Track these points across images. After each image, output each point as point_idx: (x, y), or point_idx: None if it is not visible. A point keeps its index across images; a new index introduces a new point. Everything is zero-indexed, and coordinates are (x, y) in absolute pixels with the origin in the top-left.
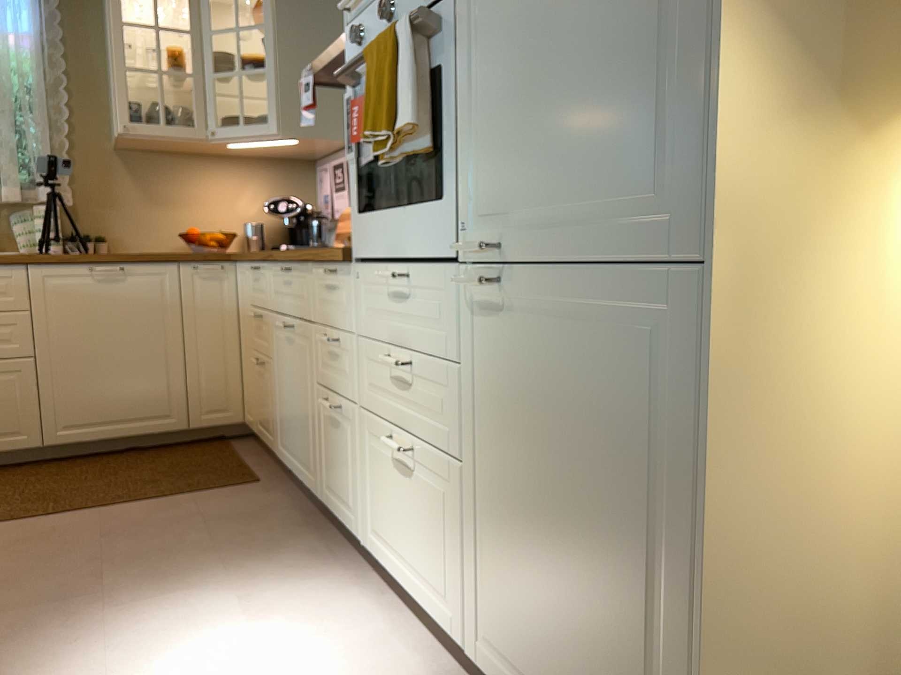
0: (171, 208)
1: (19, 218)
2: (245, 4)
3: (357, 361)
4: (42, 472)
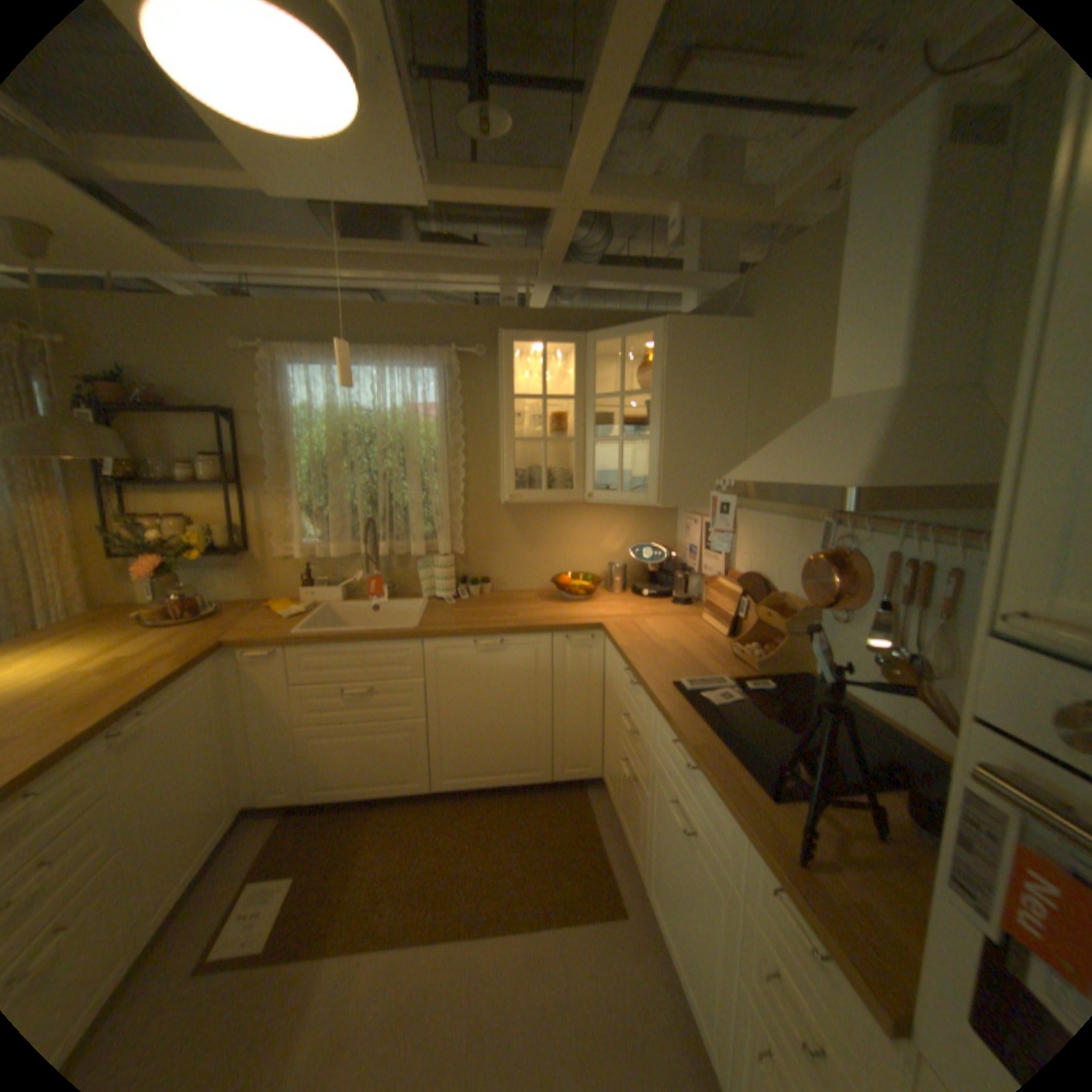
0: (544, 550)
1: (423, 564)
2: (627, 361)
3: None
4: (428, 823)
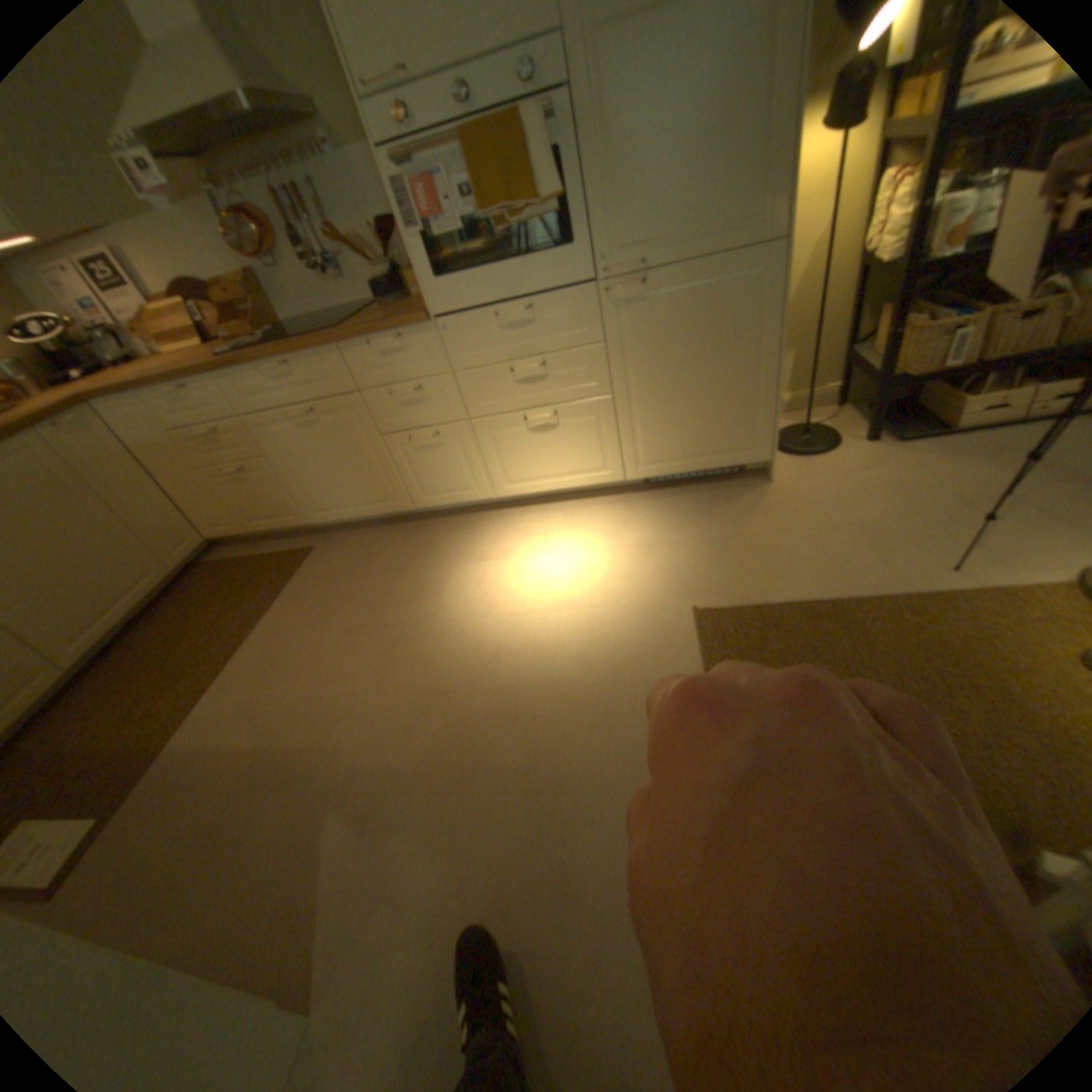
0: None
1: None
2: None
3: (456, 390)
4: (100, 685)
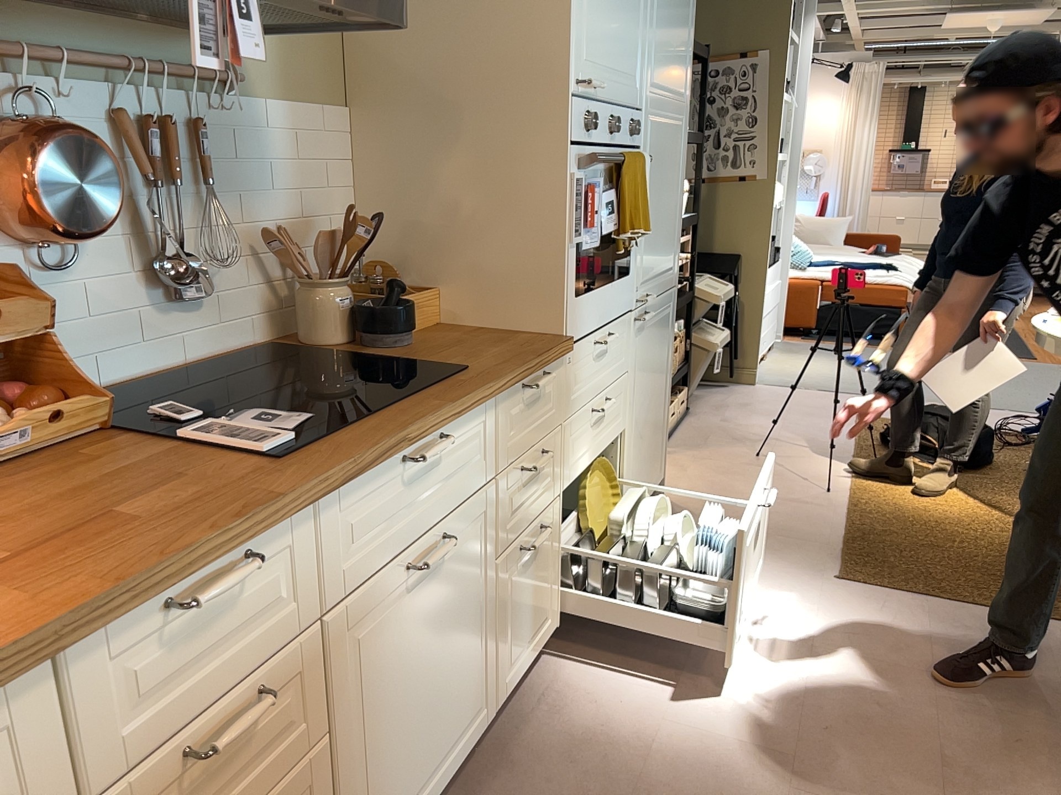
0: None
1: None
2: None
3: (560, 450)
4: None
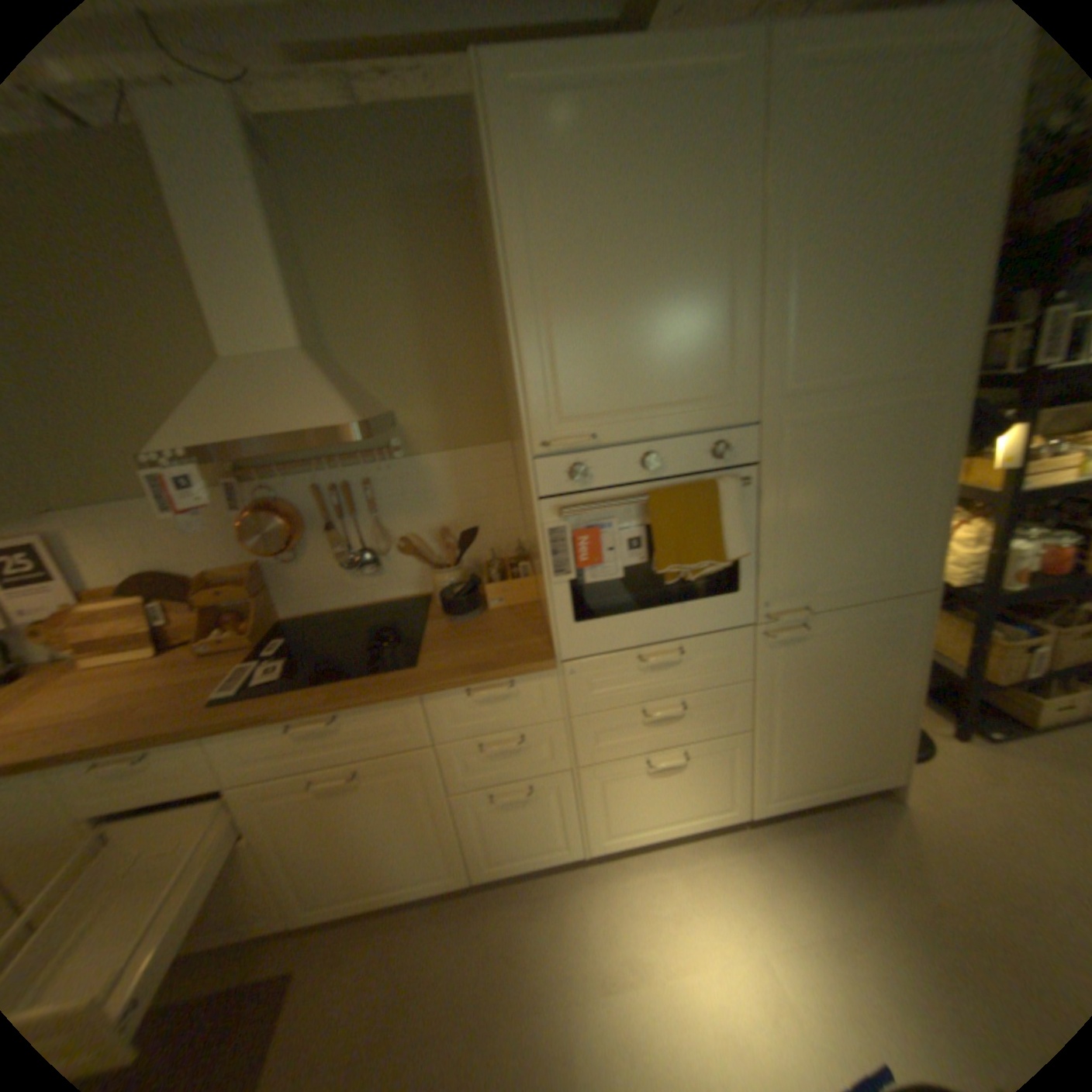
0: None
1: None
2: None
3: (568, 737)
4: None
